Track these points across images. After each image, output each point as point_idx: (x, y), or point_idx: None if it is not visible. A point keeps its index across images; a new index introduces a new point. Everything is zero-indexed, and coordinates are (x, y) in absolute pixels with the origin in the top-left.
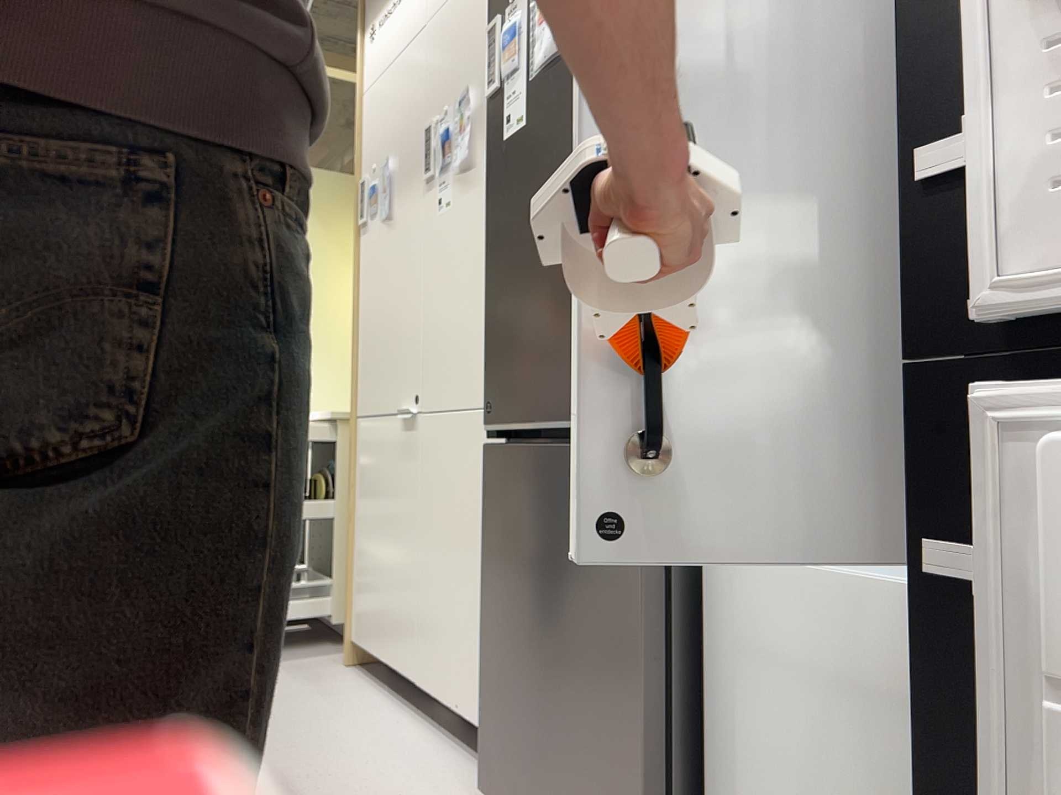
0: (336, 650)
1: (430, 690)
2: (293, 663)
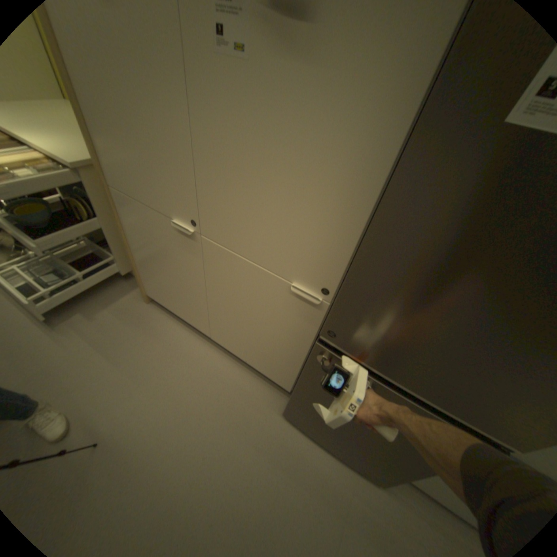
0: (130, 287)
1: (223, 345)
2: (115, 306)
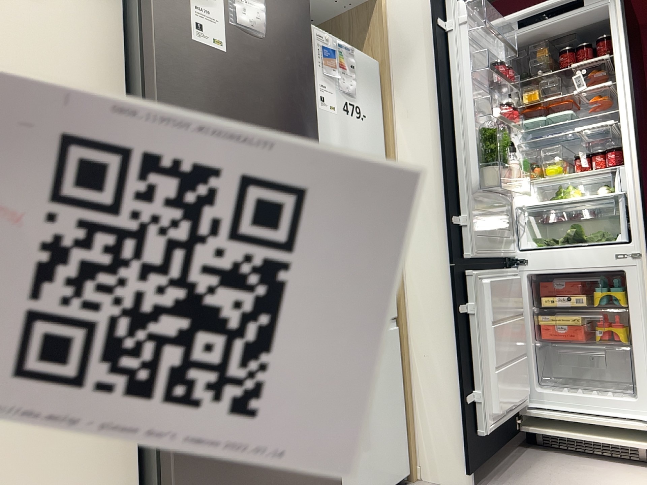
0: None
1: None
2: None
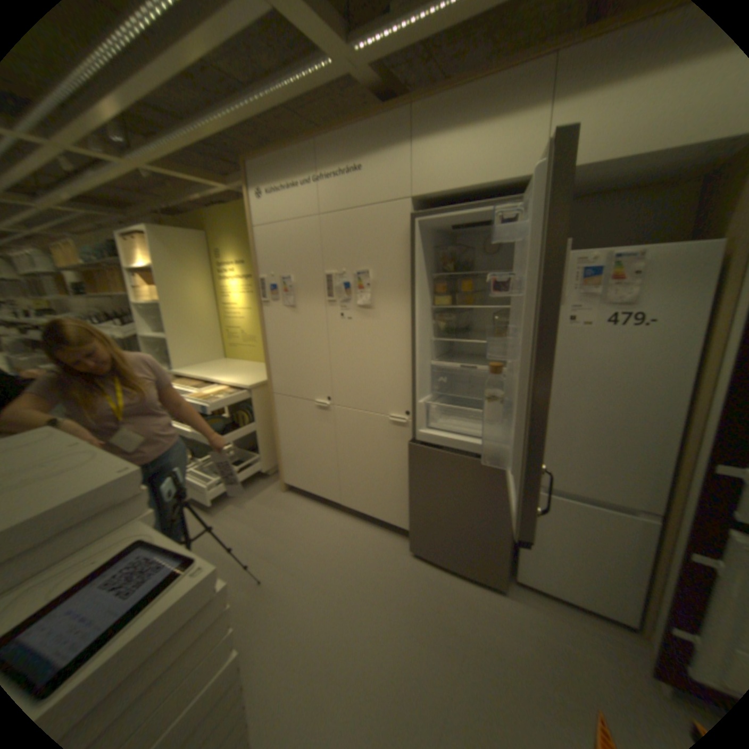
0: (267, 483)
1: (351, 506)
2: (256, 497)
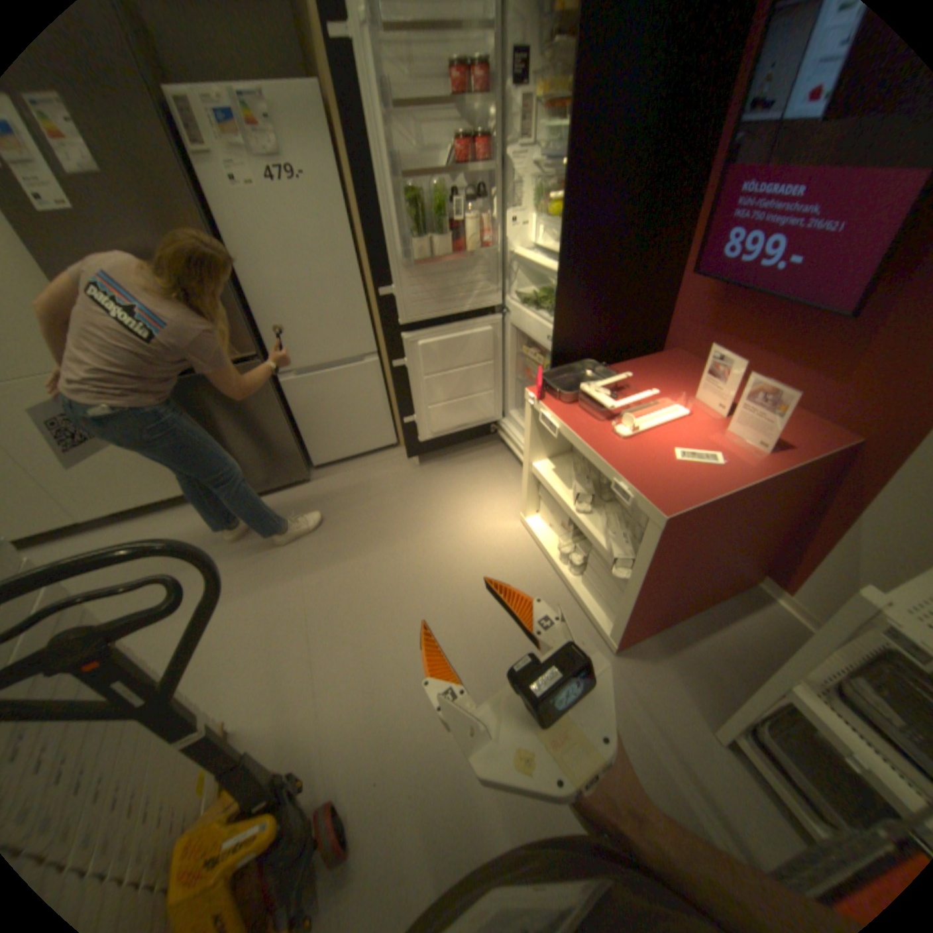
0: None
1: (98, 514)
2: None
